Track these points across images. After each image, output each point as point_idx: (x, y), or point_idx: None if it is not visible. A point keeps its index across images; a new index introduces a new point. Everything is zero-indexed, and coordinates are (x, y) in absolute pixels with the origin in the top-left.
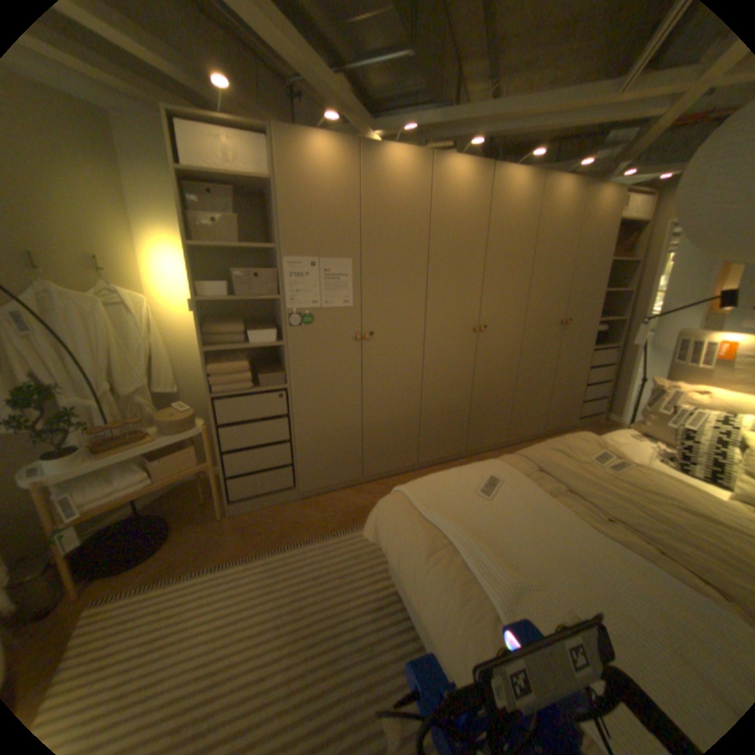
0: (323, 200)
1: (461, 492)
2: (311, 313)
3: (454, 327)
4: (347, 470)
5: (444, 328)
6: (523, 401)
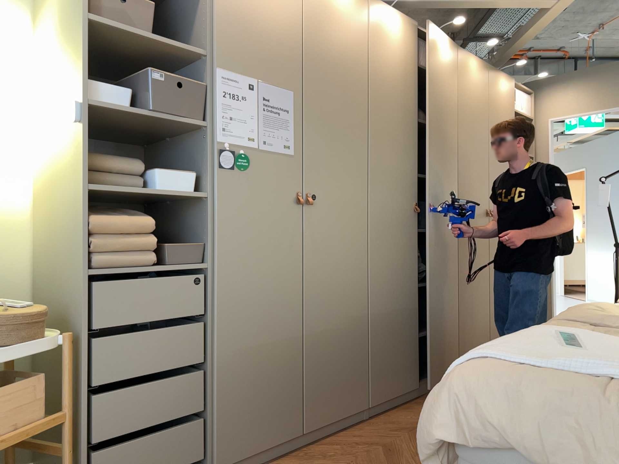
0: (265, 10)
1: (548, 348)
2: (246, 153)
3: (398, 200)
4: (282, 420)
5: (388, 199)
6: (467, 310)
